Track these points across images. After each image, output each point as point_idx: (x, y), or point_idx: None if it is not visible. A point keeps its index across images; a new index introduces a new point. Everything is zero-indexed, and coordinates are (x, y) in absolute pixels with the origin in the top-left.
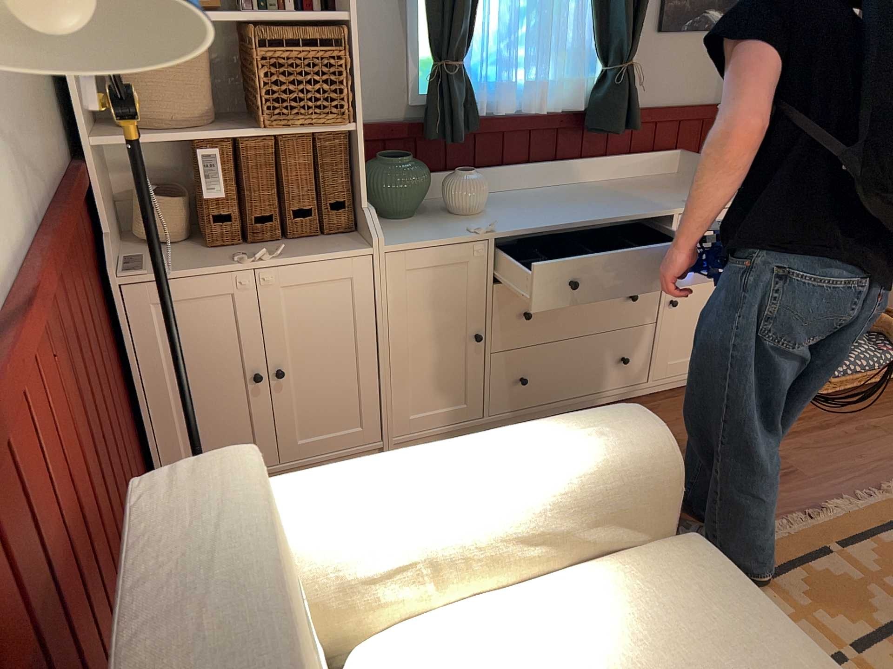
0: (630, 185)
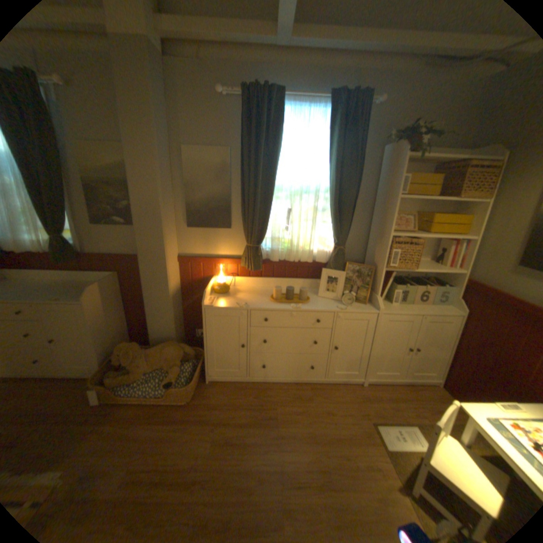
0: (74, 285)
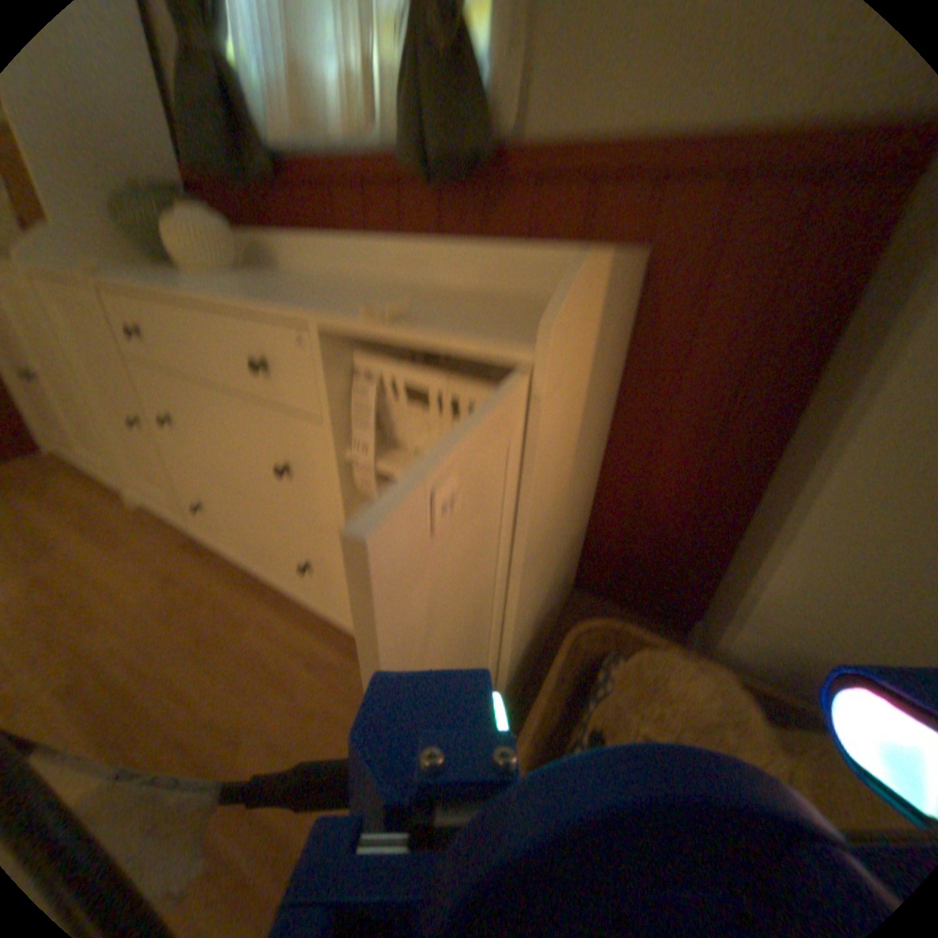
0: (466, 292)
